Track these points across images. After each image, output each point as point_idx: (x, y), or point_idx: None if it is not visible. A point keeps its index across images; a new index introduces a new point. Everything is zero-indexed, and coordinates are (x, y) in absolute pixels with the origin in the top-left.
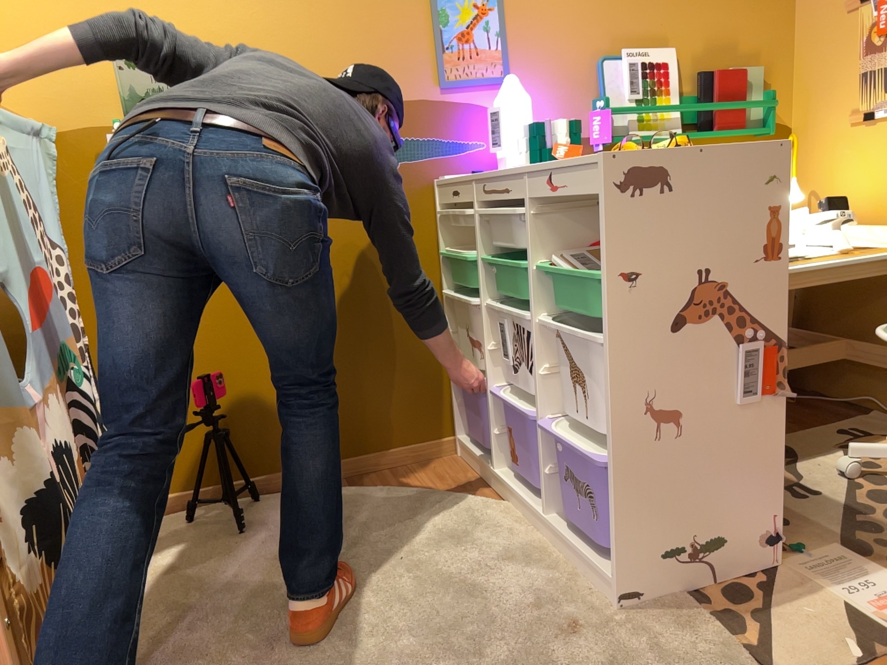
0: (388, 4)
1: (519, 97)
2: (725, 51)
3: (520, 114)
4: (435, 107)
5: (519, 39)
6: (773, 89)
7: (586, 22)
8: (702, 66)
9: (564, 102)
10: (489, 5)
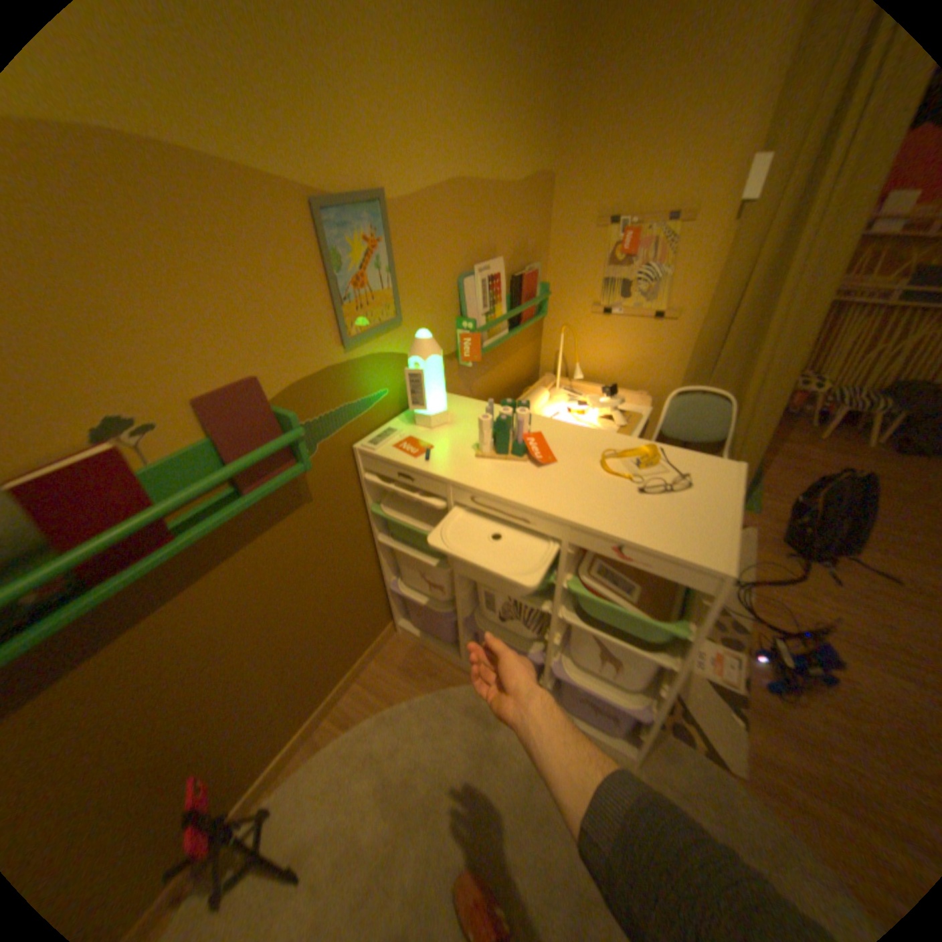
0: (269, 251)
1: (439, 356)
2: (522, 252)
3: (440, 373)
4: (342, 371)
5: (405, 270)
6: (540, 277)
7: (450, 241)
8: (512, 268)
9: (439, 326)
10: (378, 234)
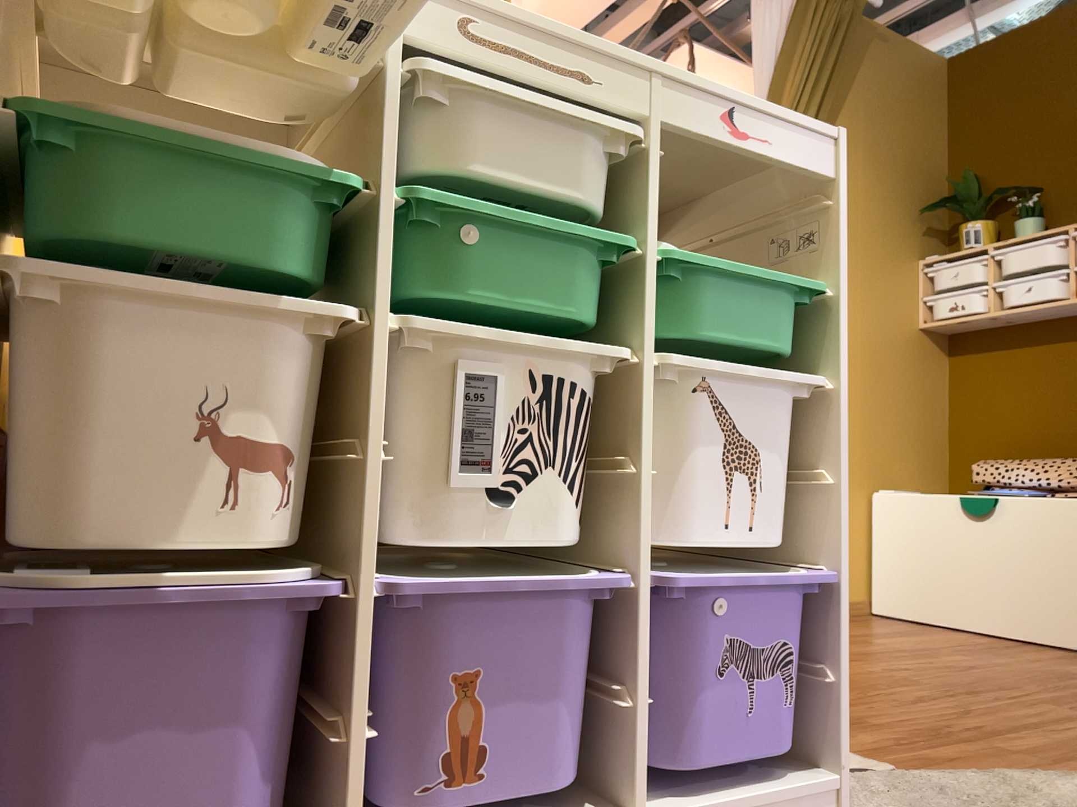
0: None
1: None
2: None
3: None
4: None
5: None
6: None
7: None
8: None
9: None
10: None
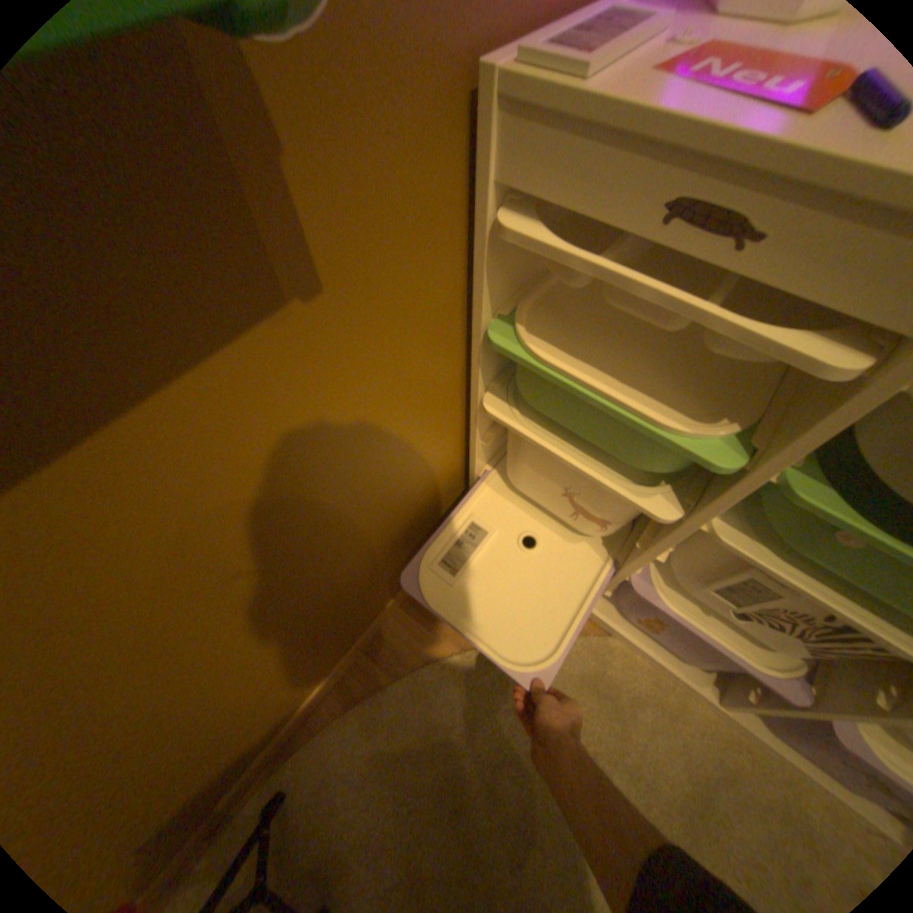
0: None
1: None
2: None
3: None
4: None
5: None
6: None
7: None
8: None
9: None
10: None
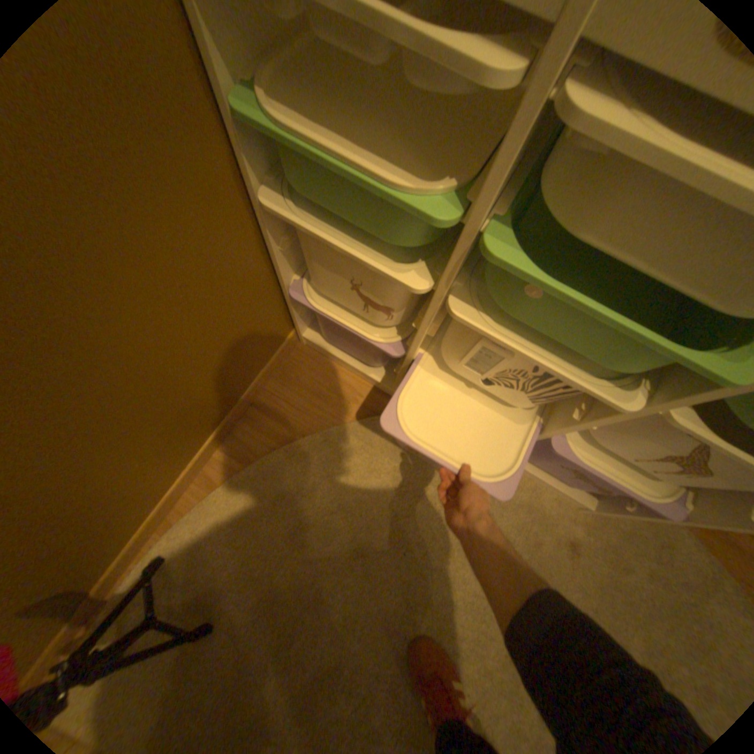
0: None
1: None
2: None
3: None
4: None
5: None
6: None
7: None
8: None
9: None
10: None
